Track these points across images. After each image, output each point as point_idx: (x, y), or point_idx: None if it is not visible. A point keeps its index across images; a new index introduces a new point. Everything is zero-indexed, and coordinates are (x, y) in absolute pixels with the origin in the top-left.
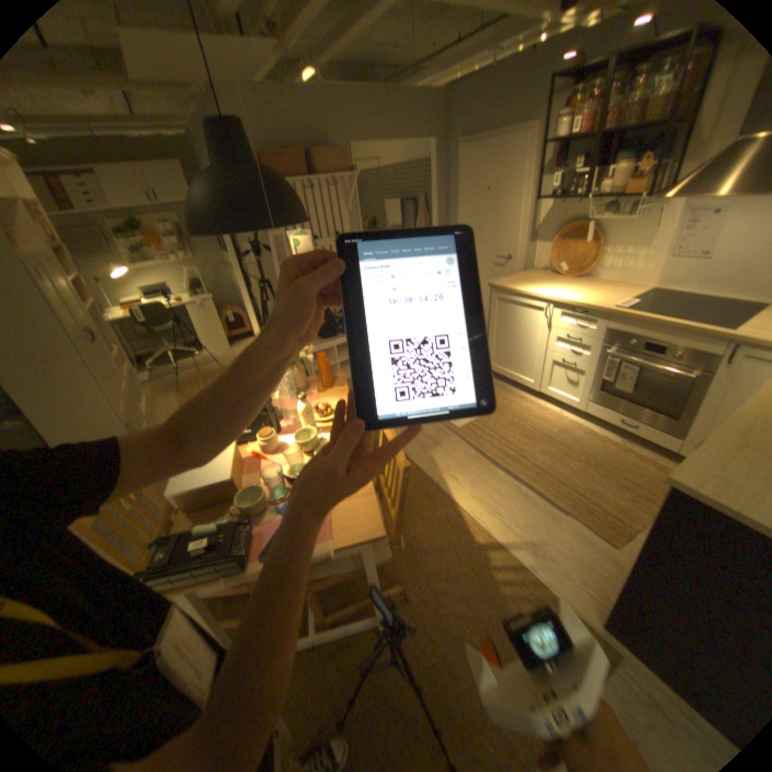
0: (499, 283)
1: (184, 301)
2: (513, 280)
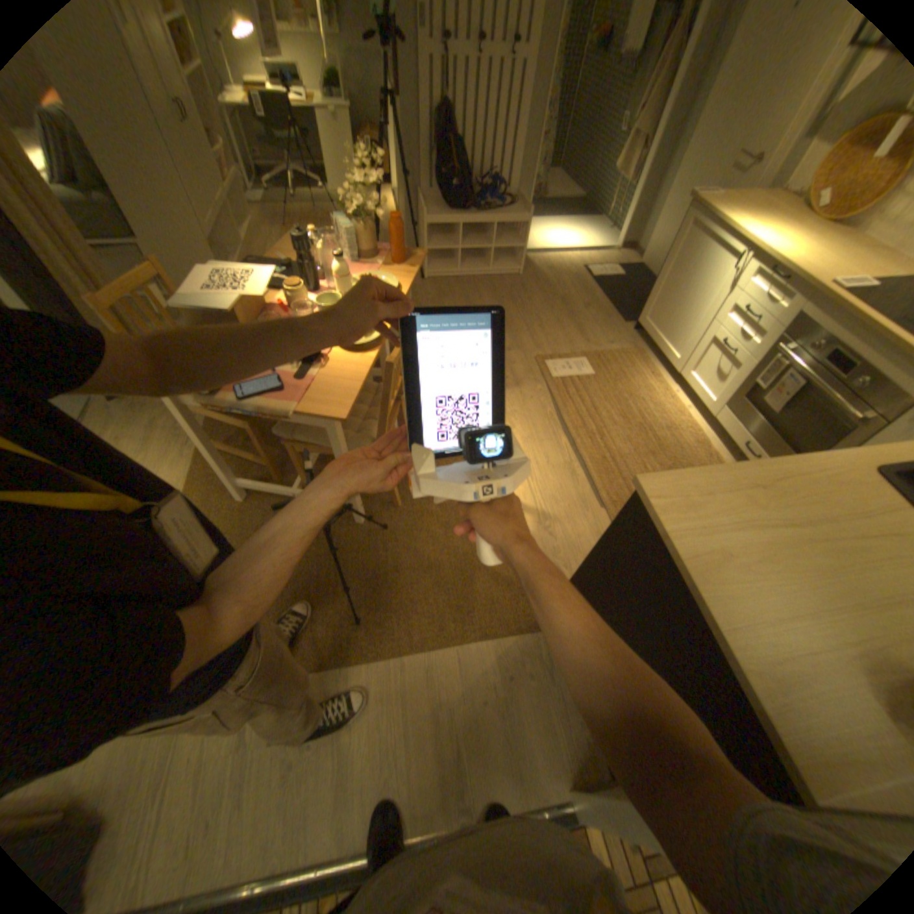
0: (706, 197)
1: (314, 104)
2: (732, 198)
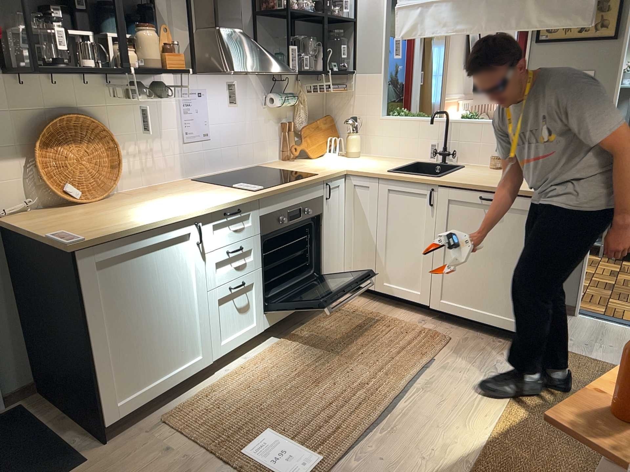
0: (86, 236)
1: None
2: (67, 228)
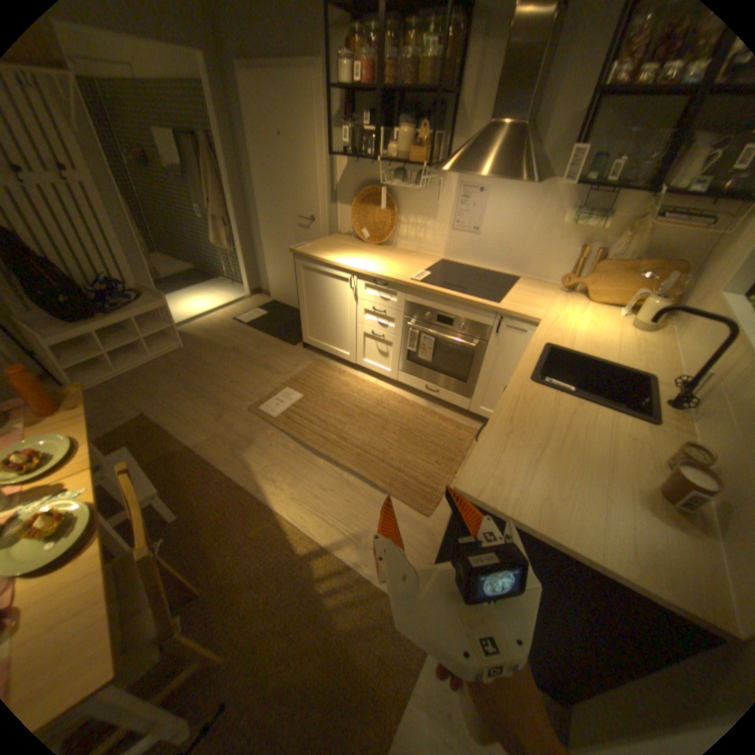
0: (302, 251)
1: None
2: (317, 246)
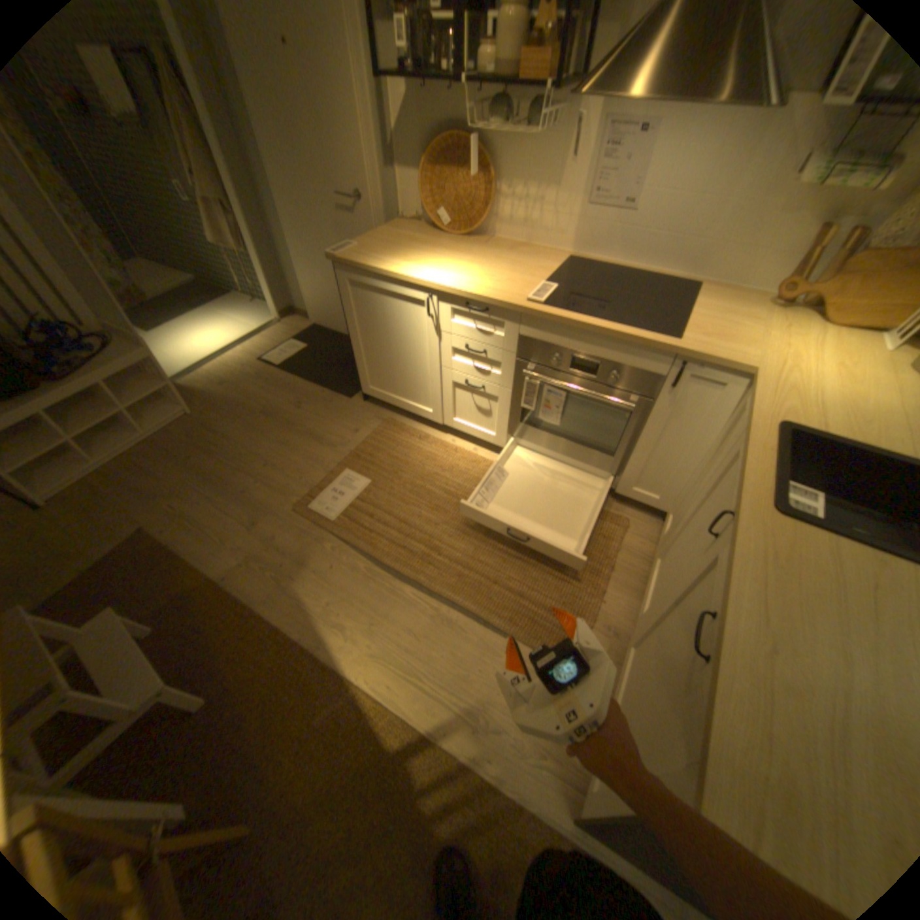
0: (347, 255)
1: None
2: (369, 244)
